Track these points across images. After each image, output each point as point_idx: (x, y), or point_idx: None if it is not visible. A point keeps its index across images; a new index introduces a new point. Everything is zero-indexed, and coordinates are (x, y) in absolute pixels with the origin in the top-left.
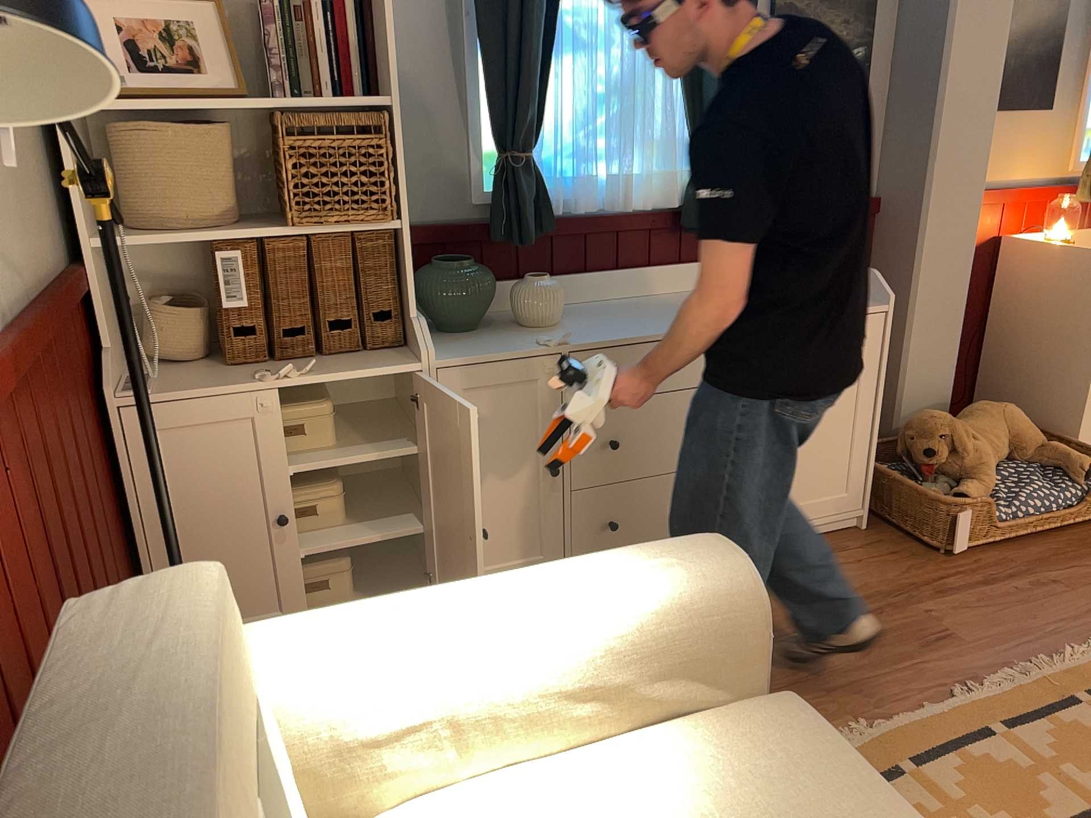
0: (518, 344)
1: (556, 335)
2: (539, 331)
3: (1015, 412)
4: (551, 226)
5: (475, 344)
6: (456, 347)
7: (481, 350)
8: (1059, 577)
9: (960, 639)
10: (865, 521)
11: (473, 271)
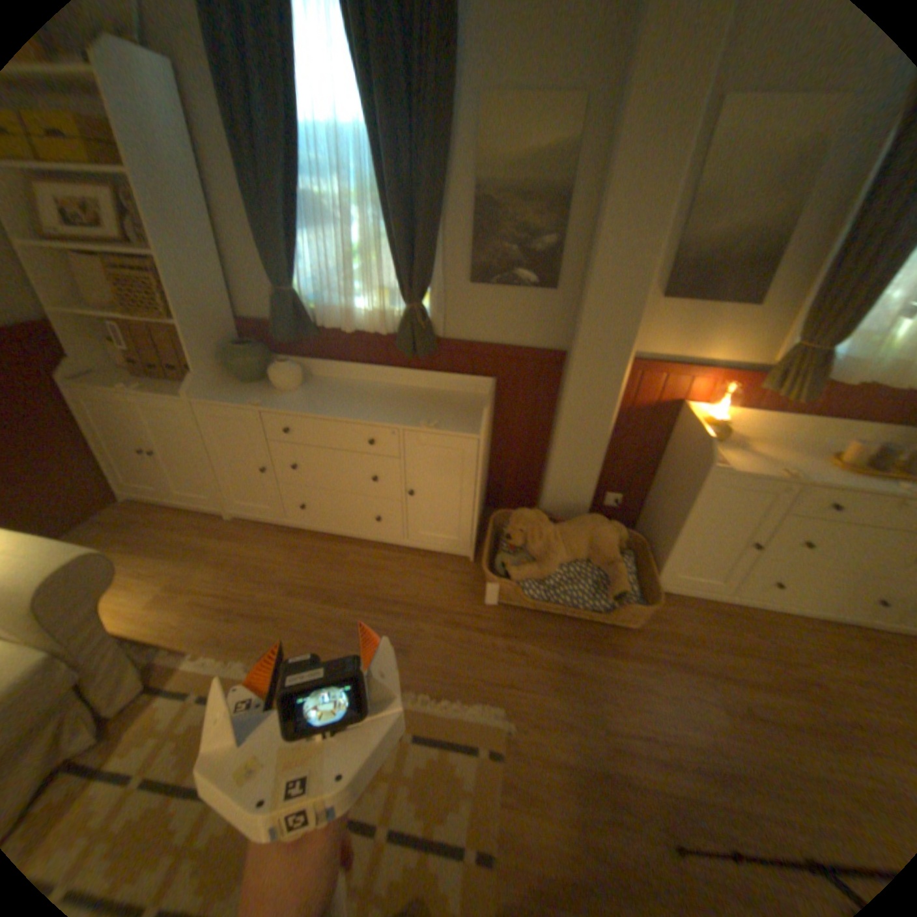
0: (242, 400)
1: (259, 400)
2: (273, 394)
3: (606, 532)
4: (317, 333)
5: (229, 394)
6: (219, 393)
7: (222, 398)
8: (532, 653)
9: (409, 656)
10: (472, 557)
11: (243, 353)
